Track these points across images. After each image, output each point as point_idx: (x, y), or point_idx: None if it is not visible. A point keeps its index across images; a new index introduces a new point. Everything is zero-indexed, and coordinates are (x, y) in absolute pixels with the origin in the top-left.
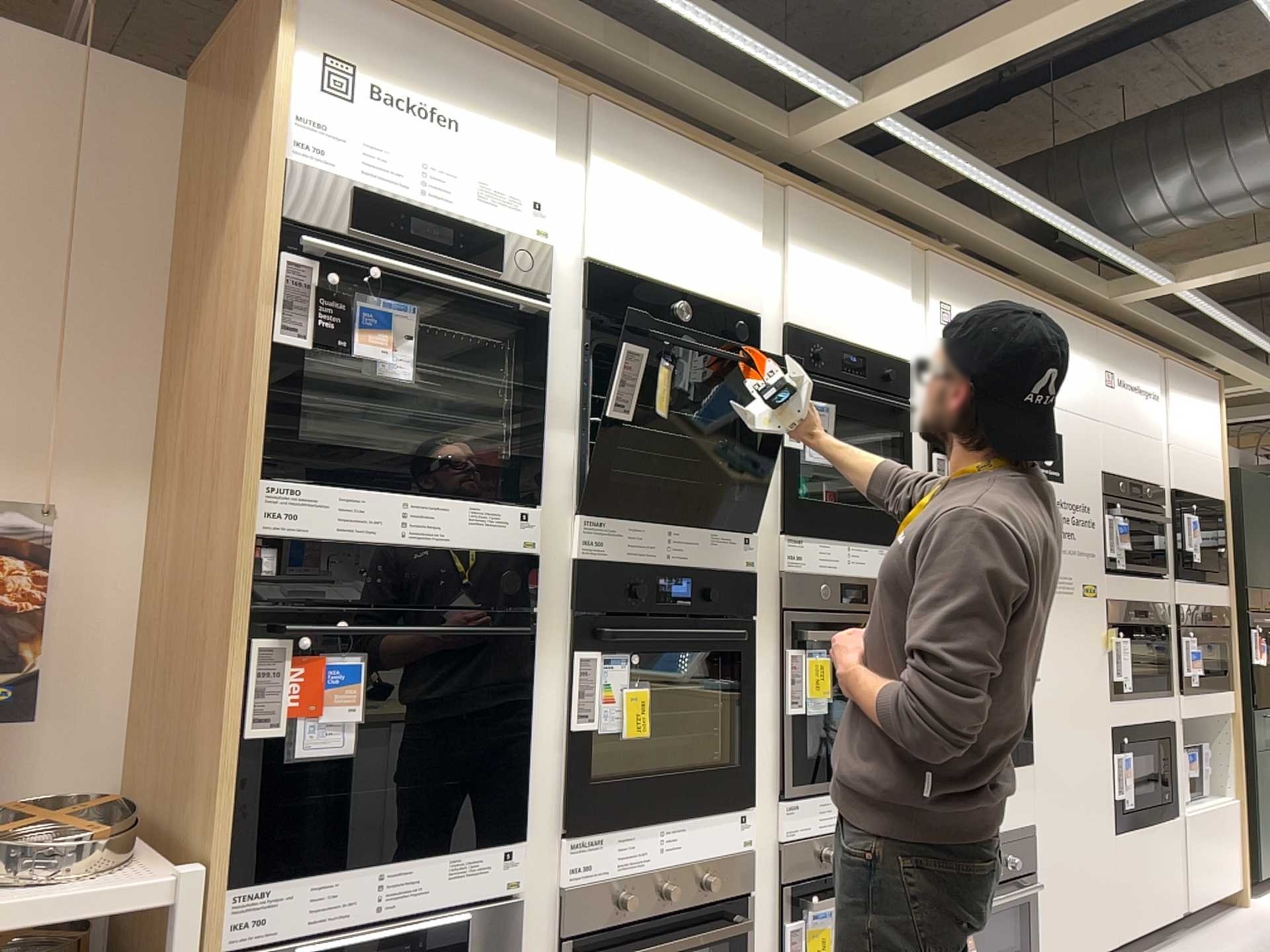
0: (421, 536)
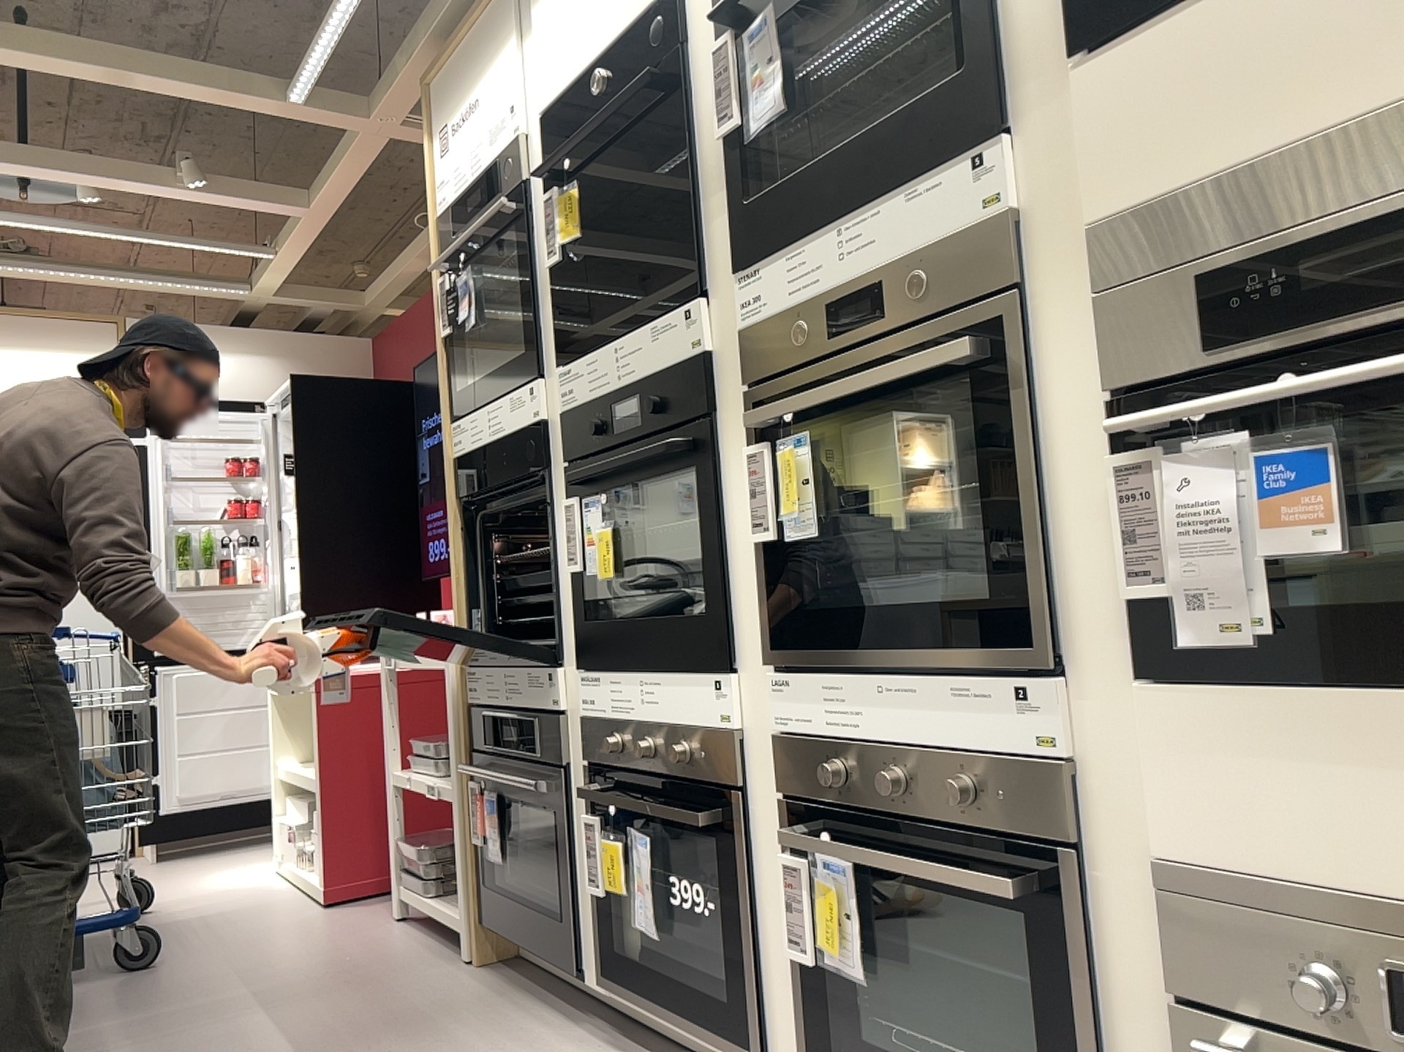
0: (490, 435)
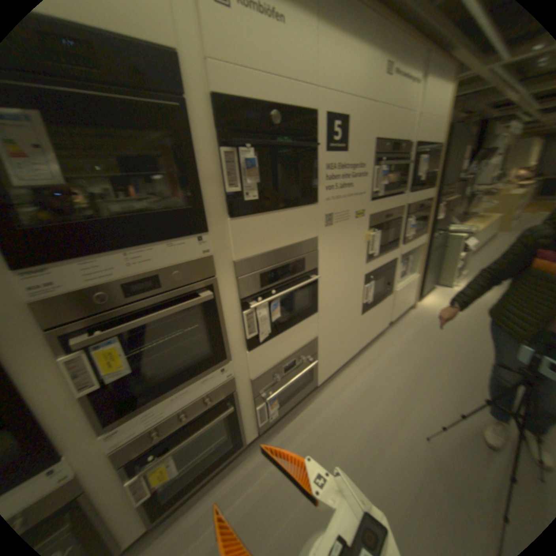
0: None
